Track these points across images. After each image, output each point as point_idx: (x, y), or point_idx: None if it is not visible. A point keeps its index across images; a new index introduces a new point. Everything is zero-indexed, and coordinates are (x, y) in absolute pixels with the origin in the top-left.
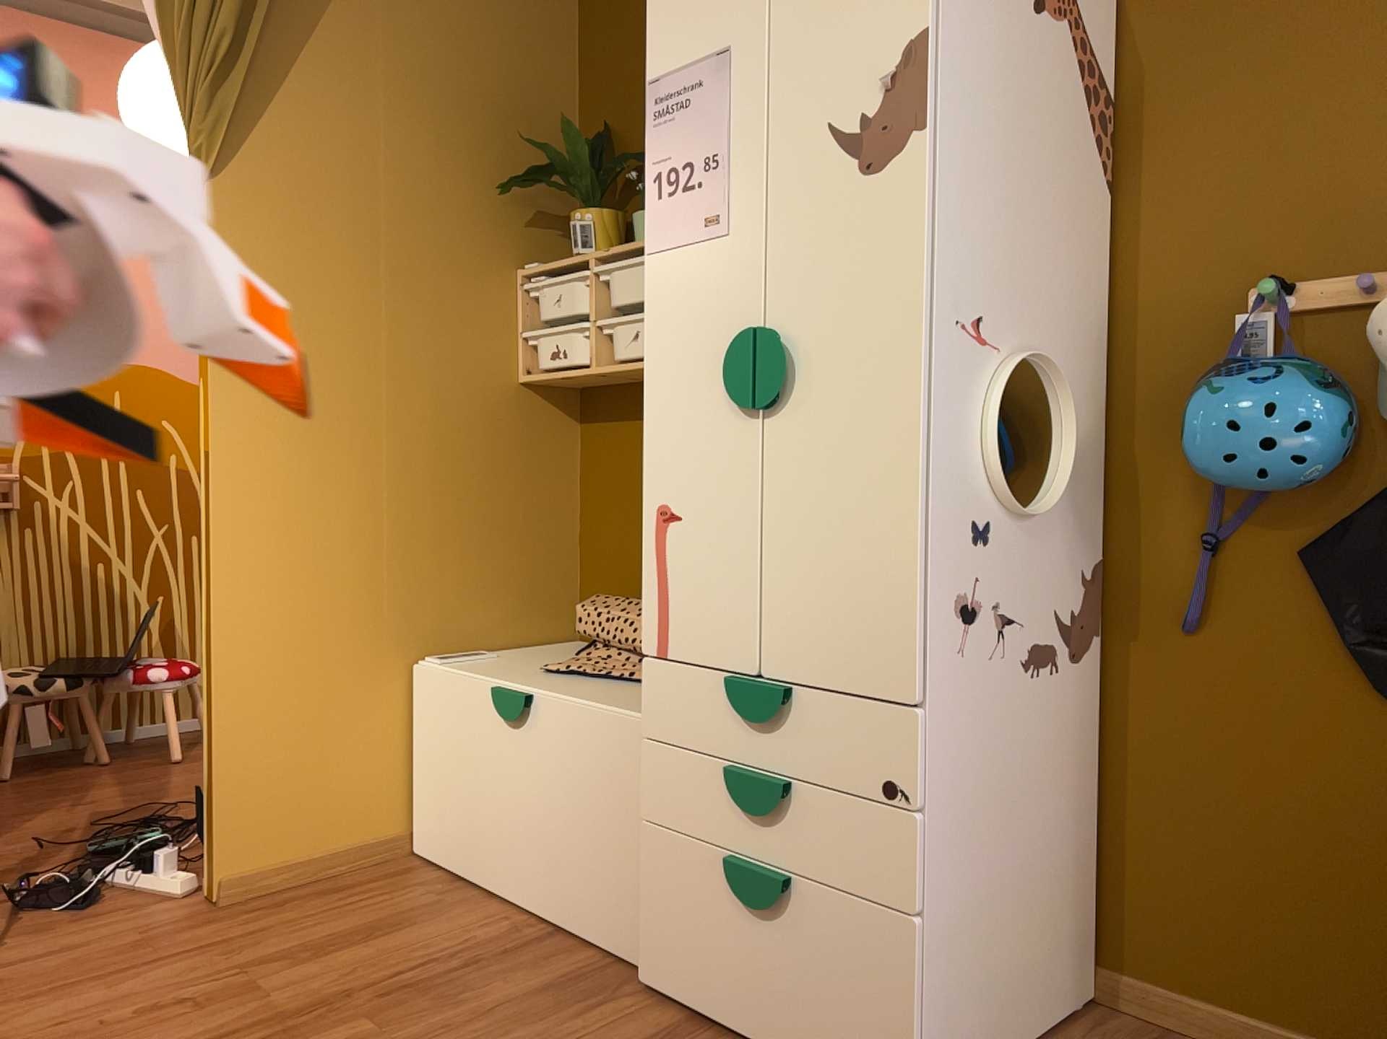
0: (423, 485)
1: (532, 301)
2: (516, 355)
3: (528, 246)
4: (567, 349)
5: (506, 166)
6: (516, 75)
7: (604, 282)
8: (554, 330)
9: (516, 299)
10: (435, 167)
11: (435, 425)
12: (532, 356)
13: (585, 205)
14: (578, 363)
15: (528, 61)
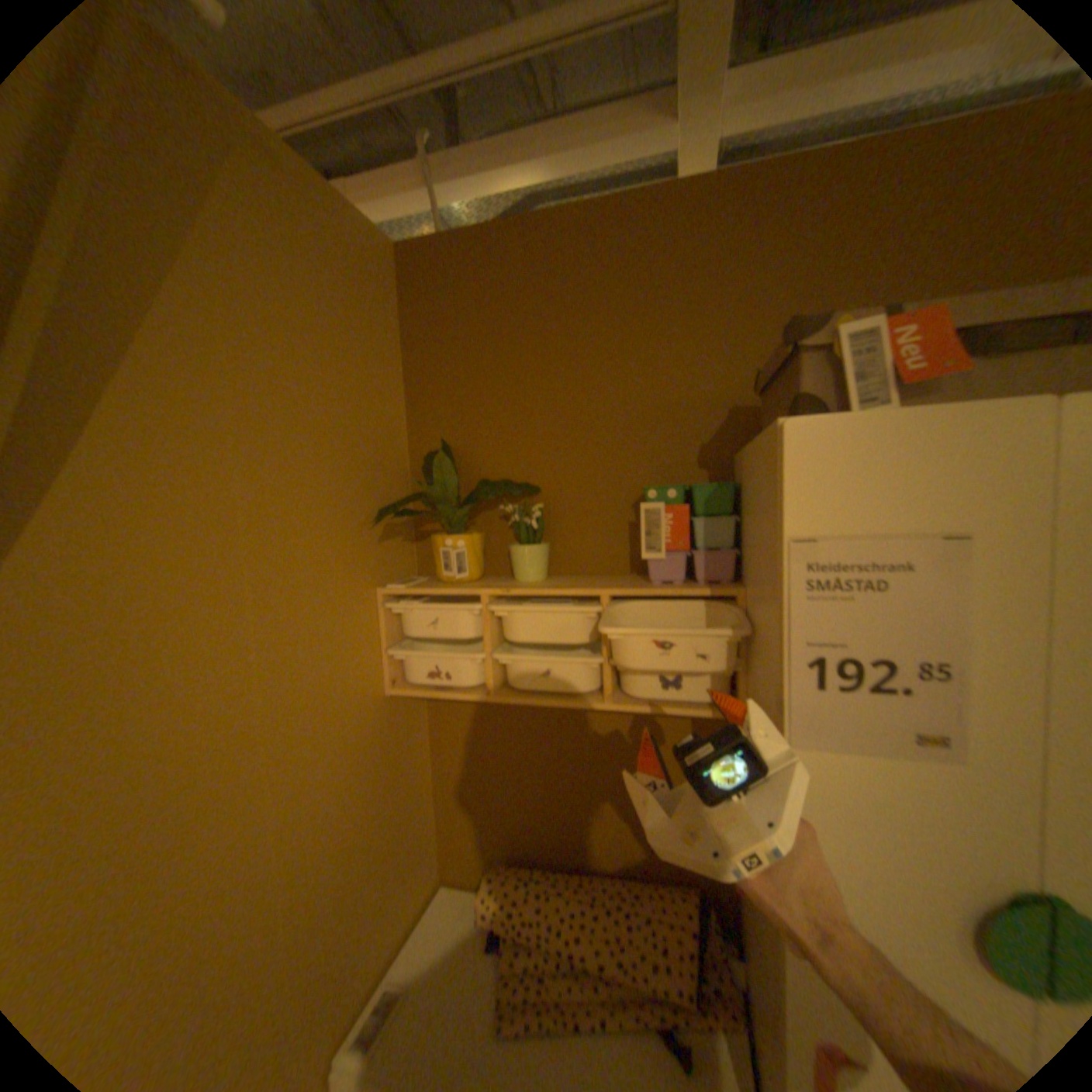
0: (319, 865)
1: (392, 614)
2: (383, 670)
3: (382, 559)
4: (451, 671)
5: (360, 486)
6: (360, 390)
7: (499, 614)
8: (436, 653)
9: (379, 616)
10: (298, 506)
11: (324, 792)
12: (397, 665)
13: (445, 523)
14: (466, 684)
15: (368, 374)
